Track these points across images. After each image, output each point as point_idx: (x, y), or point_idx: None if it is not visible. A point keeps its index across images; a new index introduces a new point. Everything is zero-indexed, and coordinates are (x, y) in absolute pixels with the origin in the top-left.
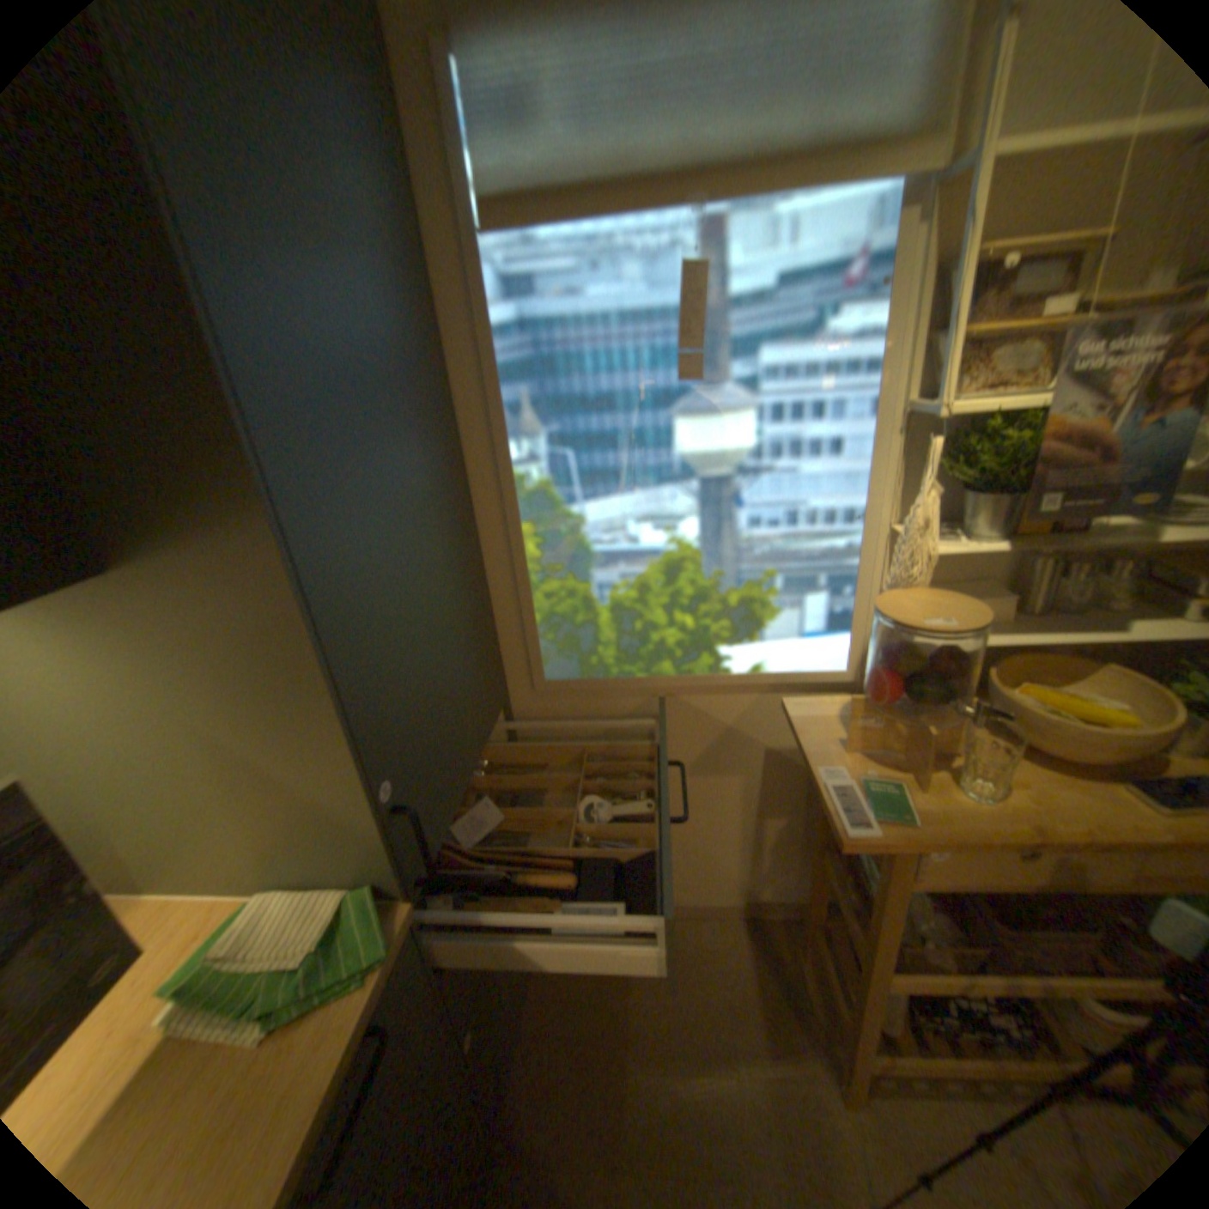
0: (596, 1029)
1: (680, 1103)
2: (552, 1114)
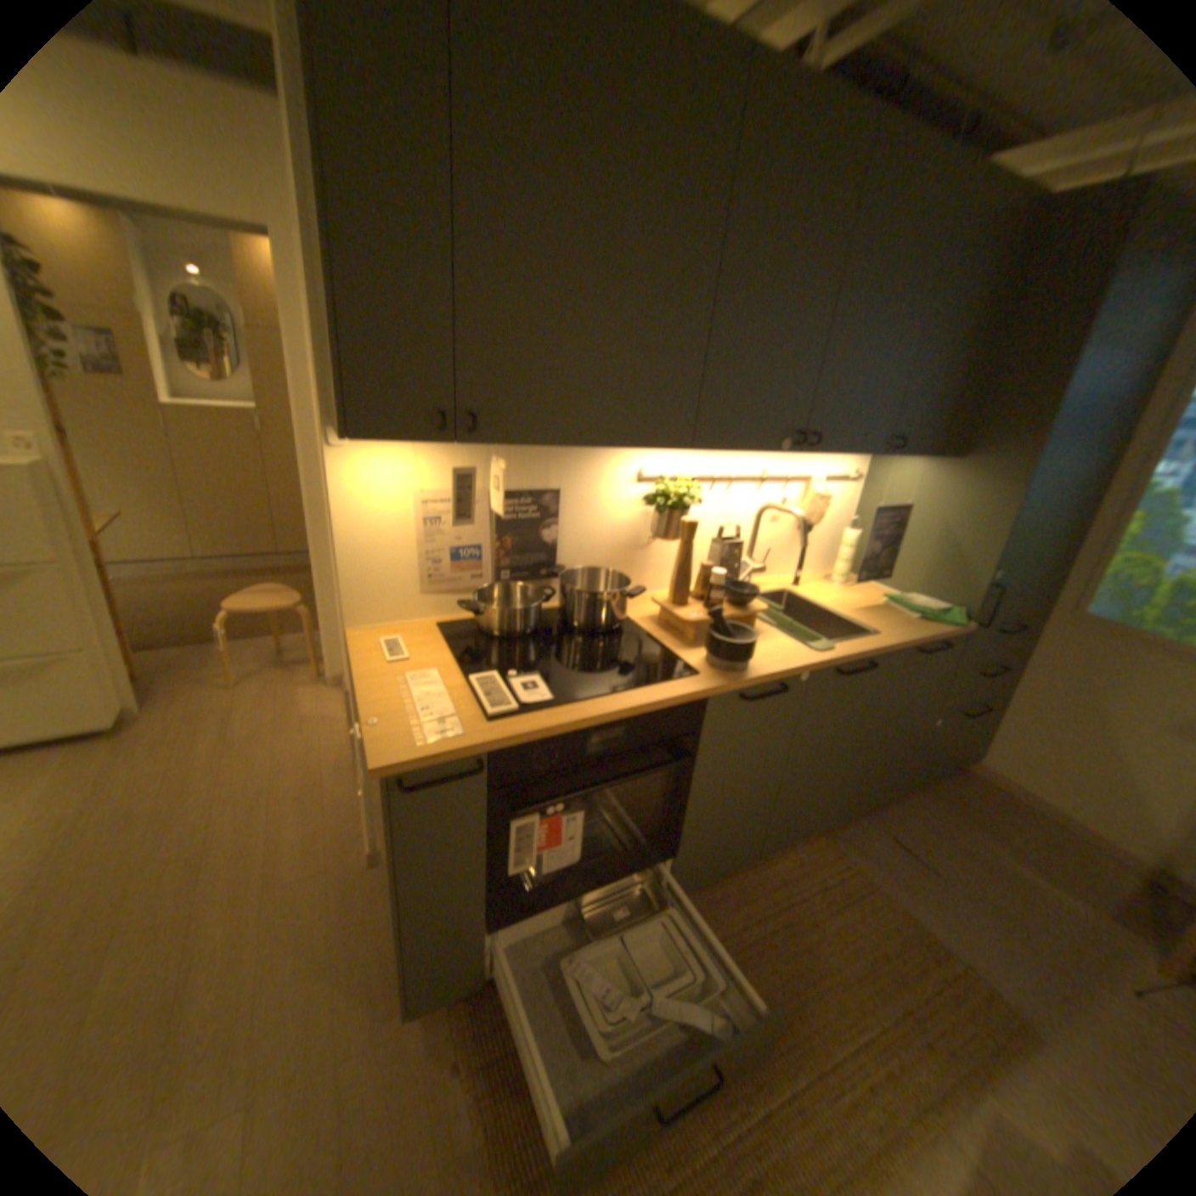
0: (982, 822)
1: (1022, 876)
2: (937, 820)
